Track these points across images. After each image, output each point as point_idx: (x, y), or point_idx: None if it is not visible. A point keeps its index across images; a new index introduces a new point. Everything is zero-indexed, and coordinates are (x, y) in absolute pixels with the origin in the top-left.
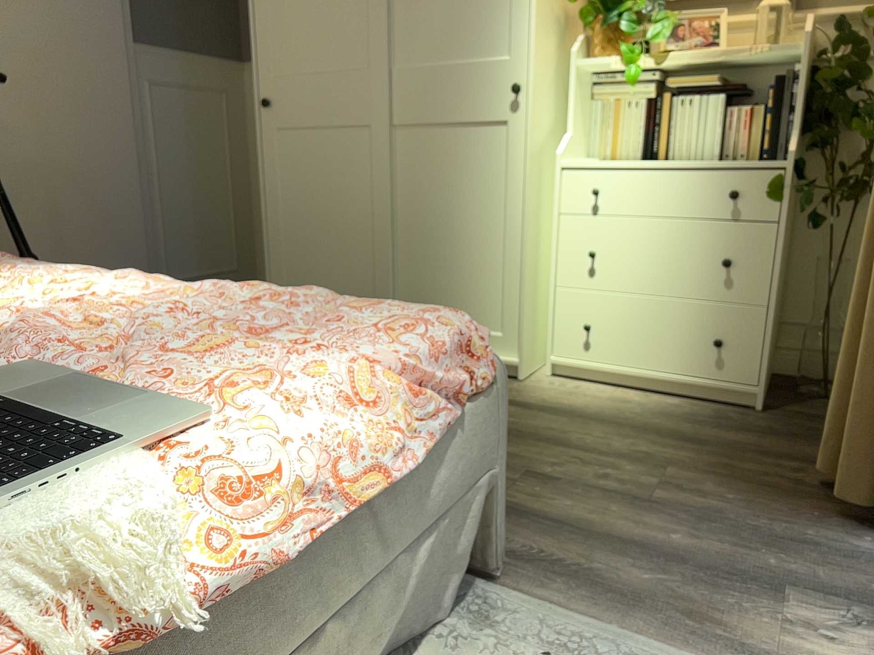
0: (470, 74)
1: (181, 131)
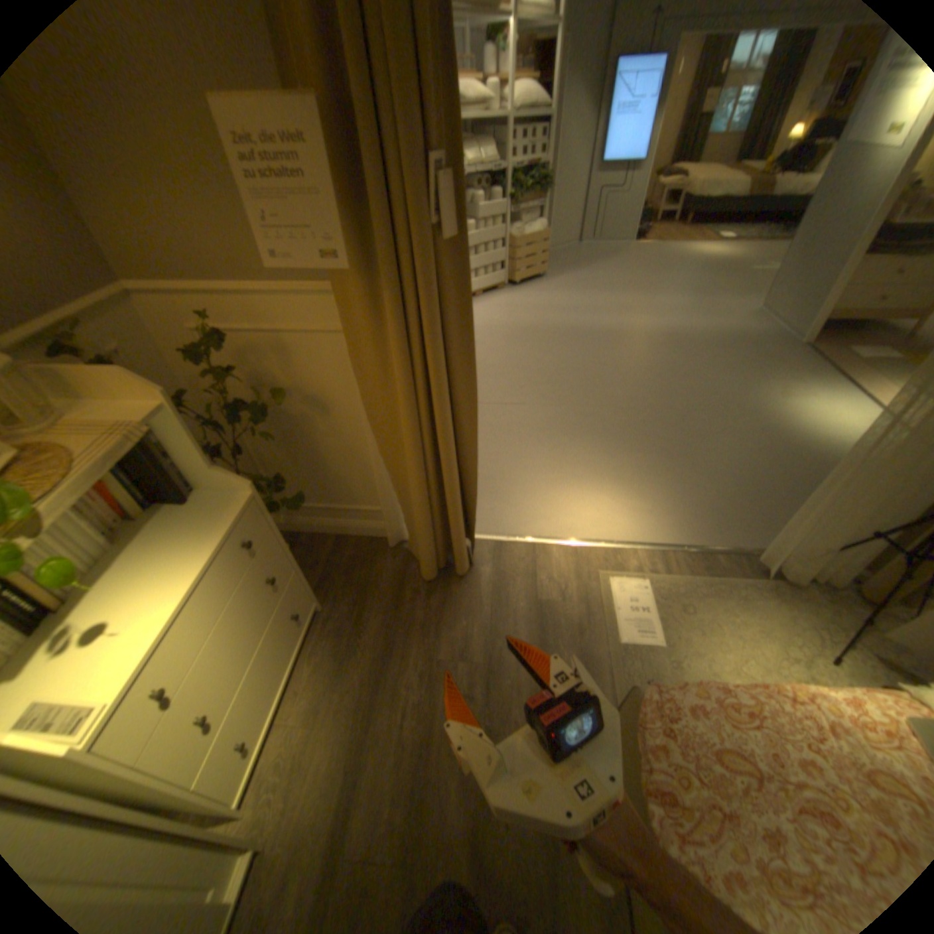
0: None
1: None
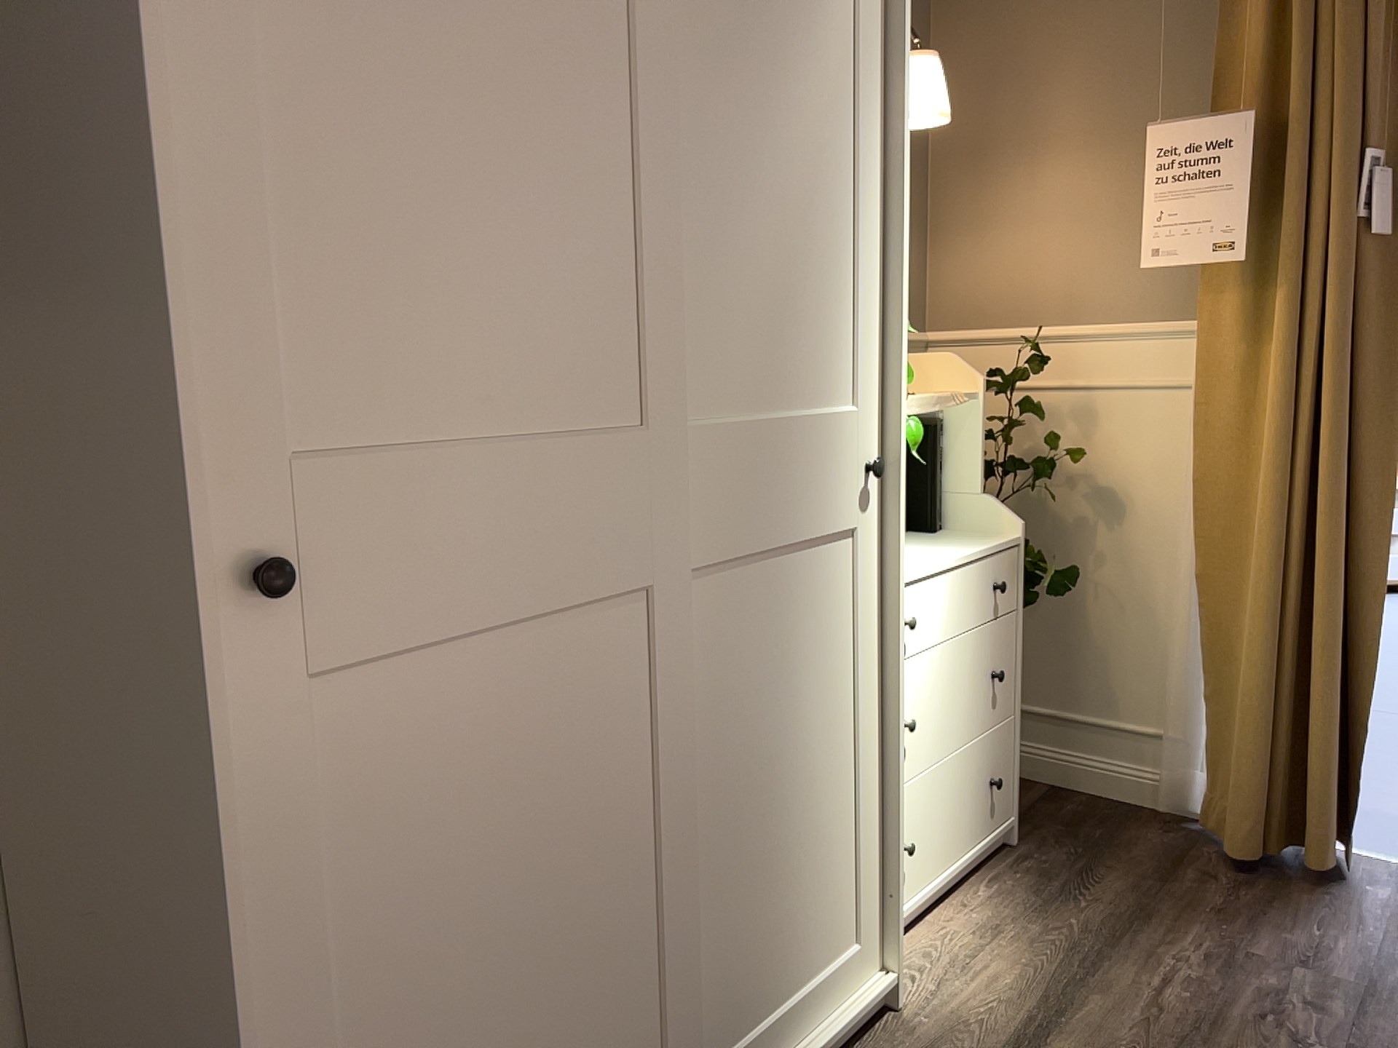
0: (807, 446)
1: None
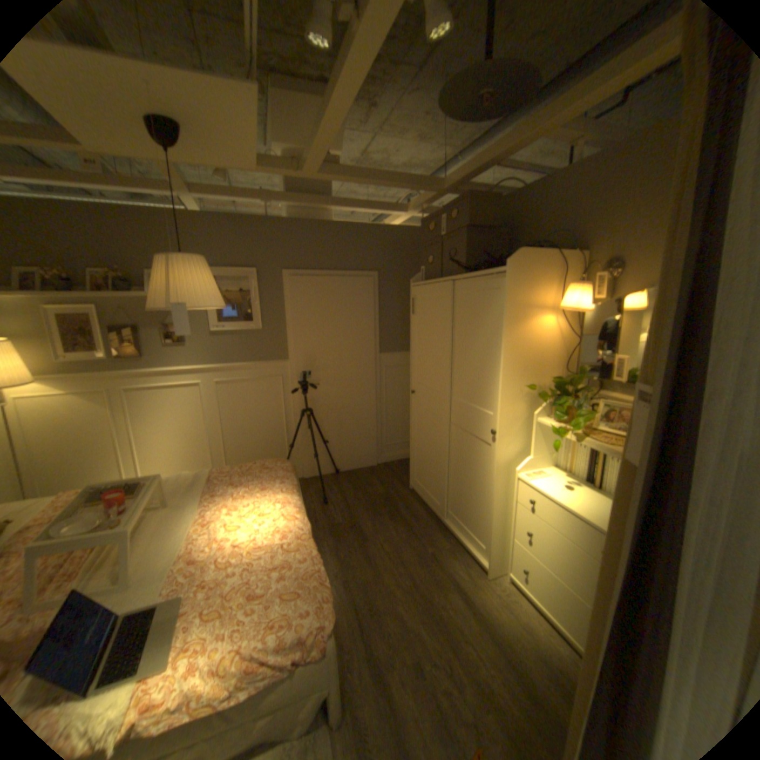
0: (478, 414)
1: (397, 384)
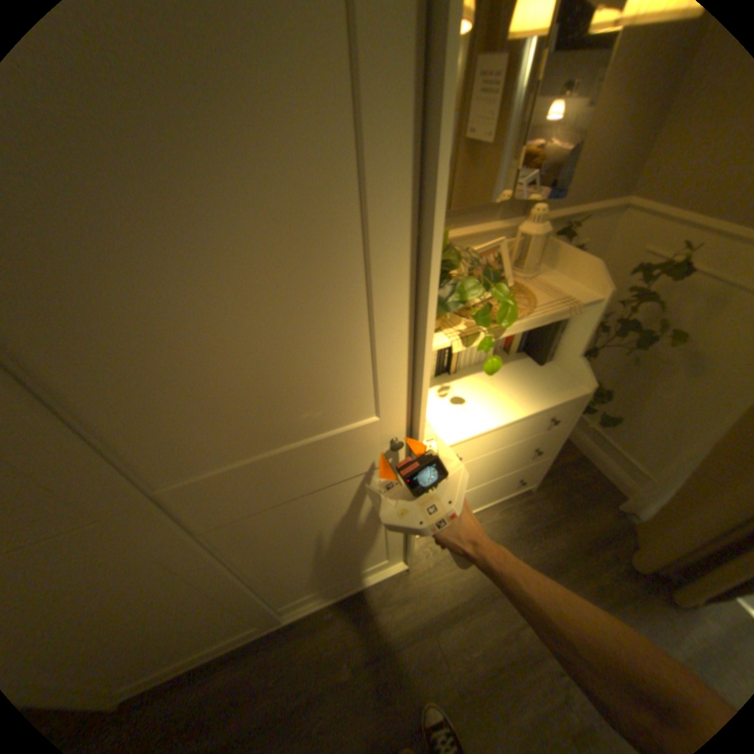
0: (322, 452)
1: None
